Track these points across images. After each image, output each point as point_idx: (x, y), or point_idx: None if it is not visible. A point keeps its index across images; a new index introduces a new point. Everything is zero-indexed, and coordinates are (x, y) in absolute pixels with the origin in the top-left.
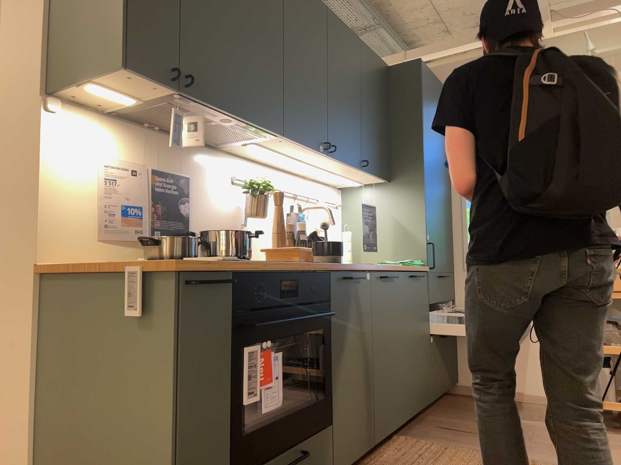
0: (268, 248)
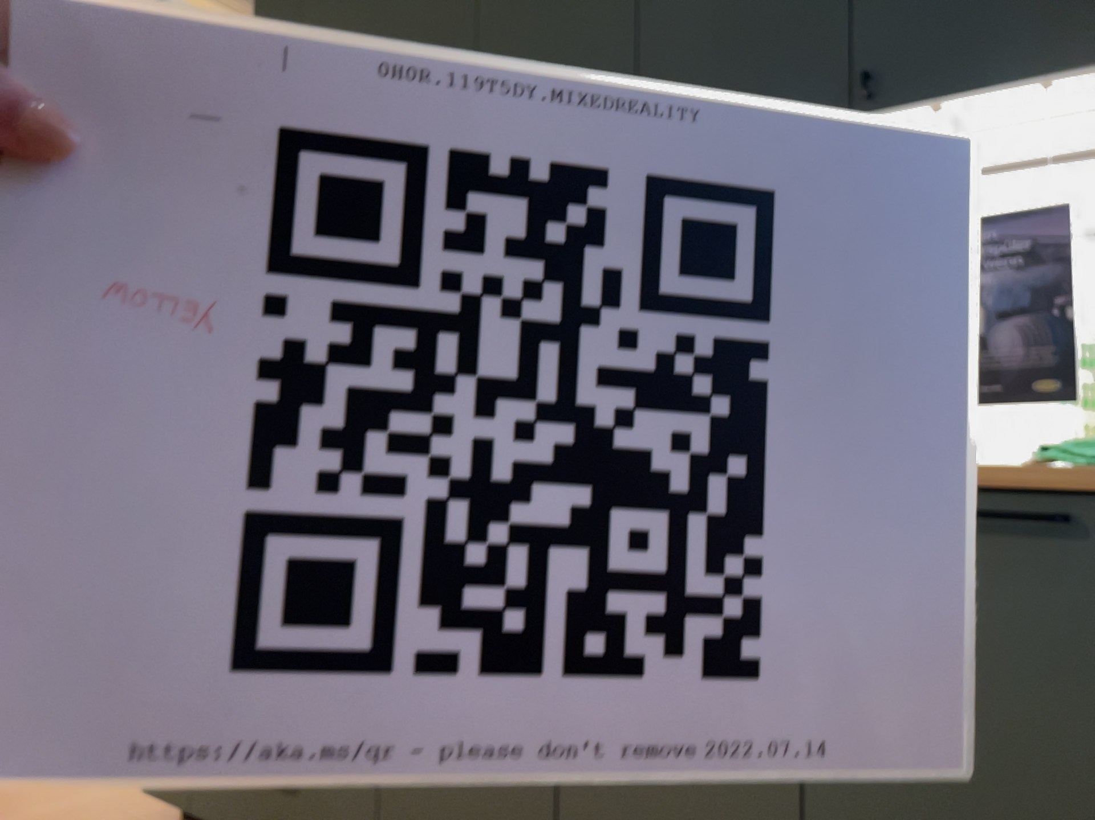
0: None
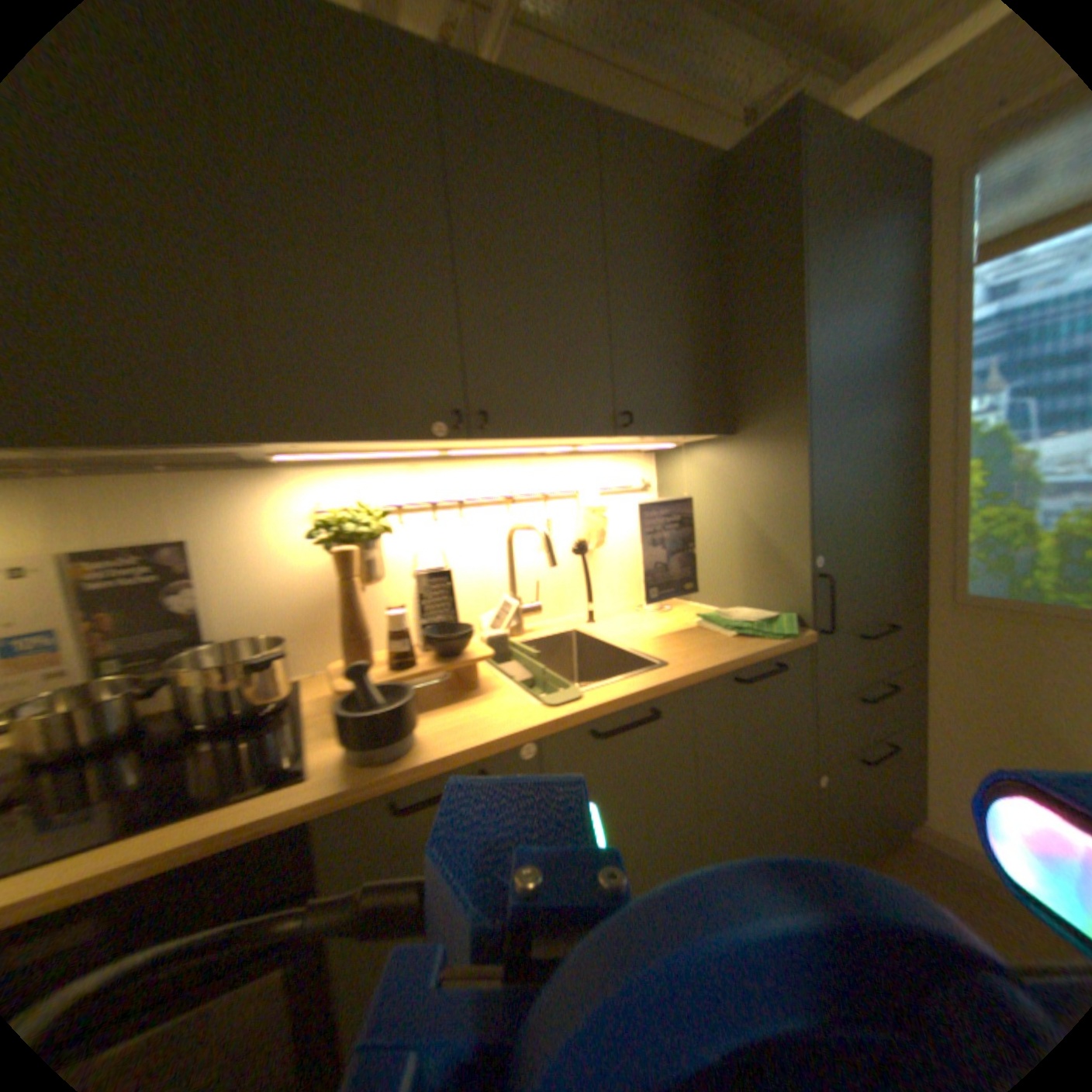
0: (339, 665)
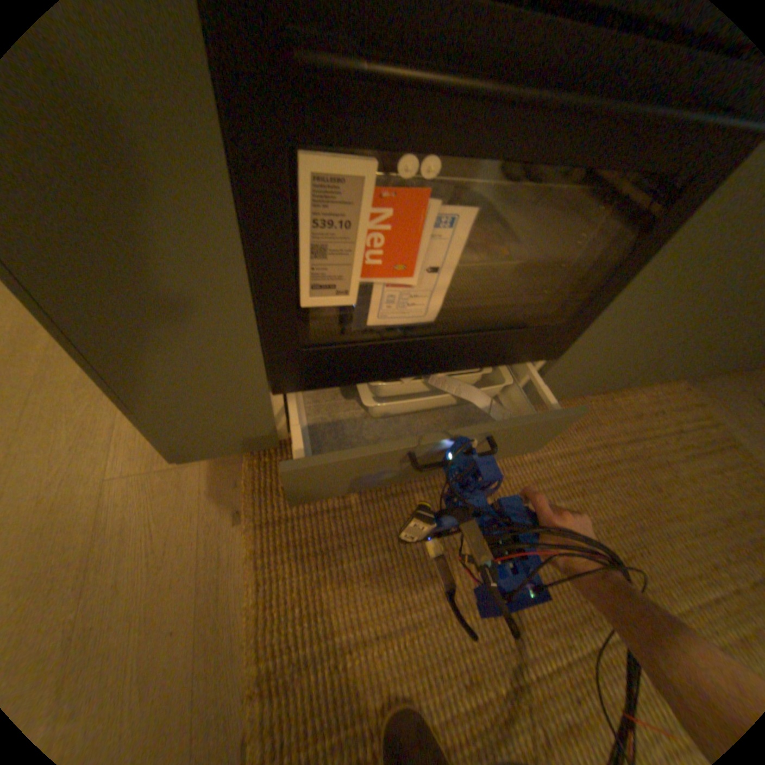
0: None
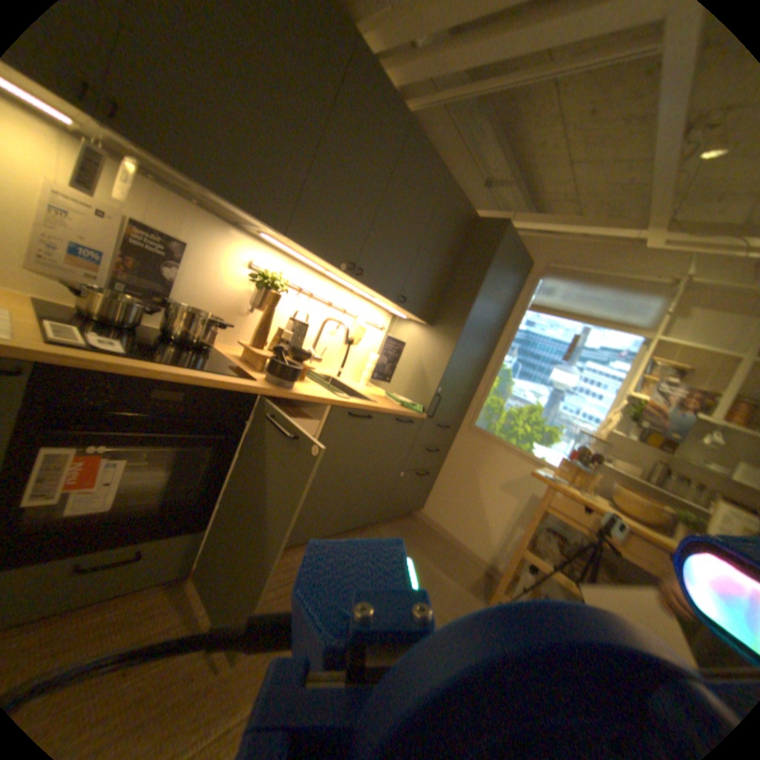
0: (244, 342)
